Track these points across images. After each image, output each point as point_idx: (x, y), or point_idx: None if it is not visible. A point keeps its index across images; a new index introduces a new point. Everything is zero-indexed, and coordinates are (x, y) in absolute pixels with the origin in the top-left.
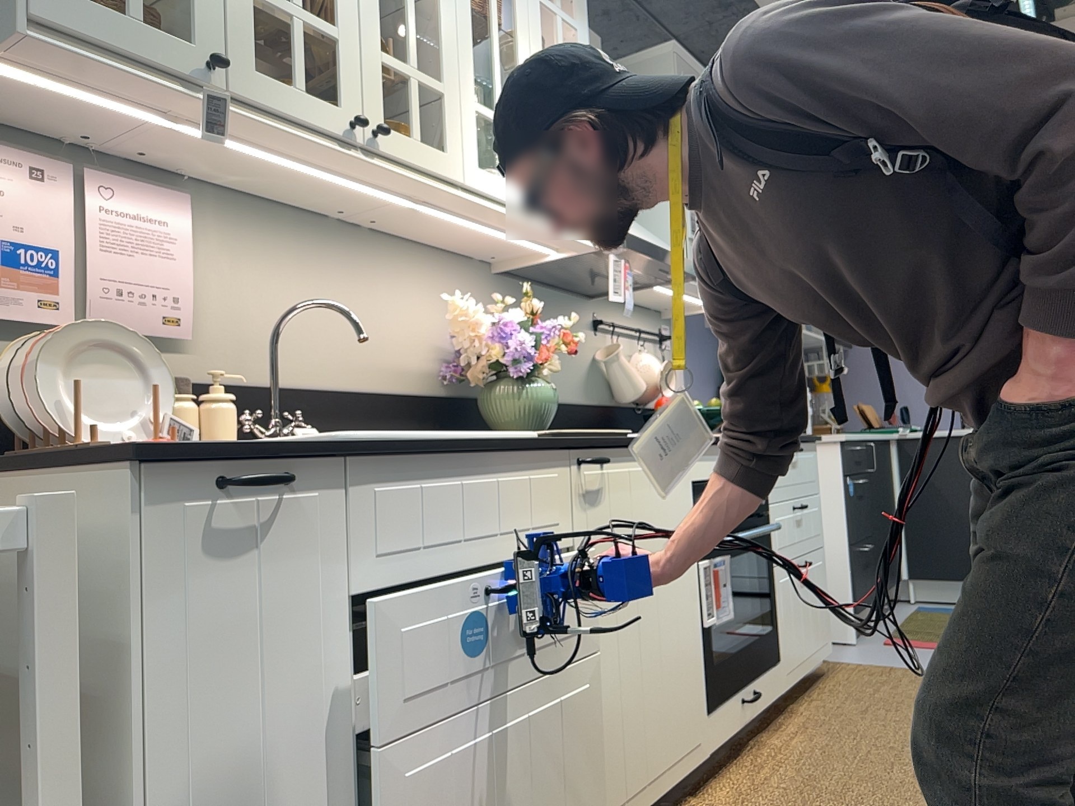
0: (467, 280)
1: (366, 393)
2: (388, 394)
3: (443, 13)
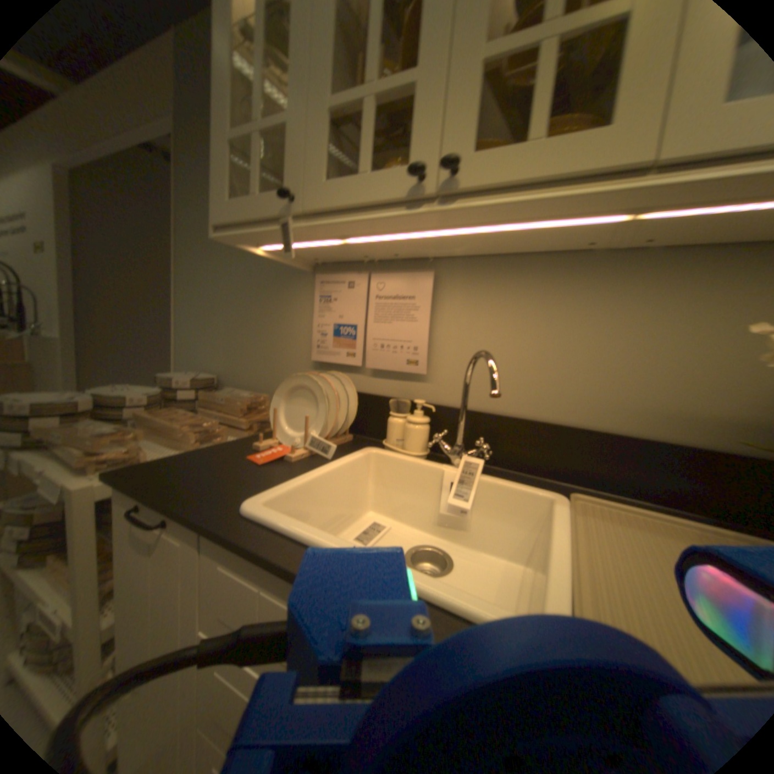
0: None
1: (614, 433)
2: (650, 439)
3: None
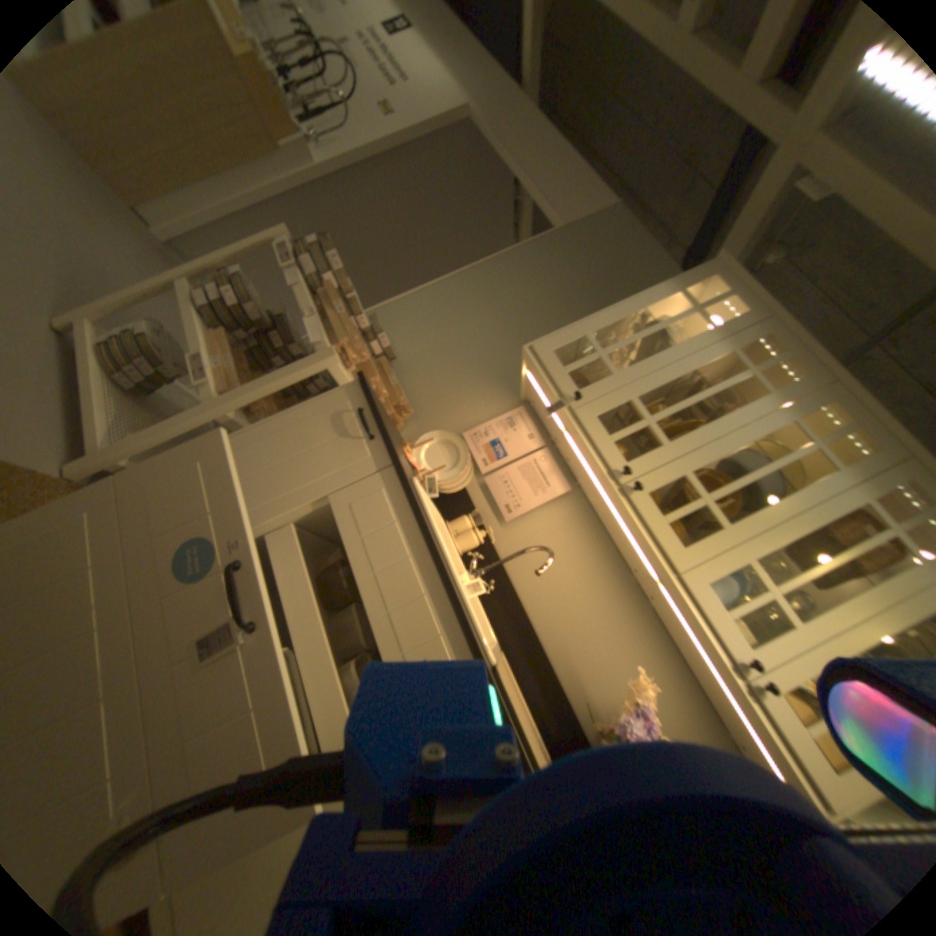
0: (700, 732)
1: (543, 654)
2: (552, 673)
3: (779, 506)
